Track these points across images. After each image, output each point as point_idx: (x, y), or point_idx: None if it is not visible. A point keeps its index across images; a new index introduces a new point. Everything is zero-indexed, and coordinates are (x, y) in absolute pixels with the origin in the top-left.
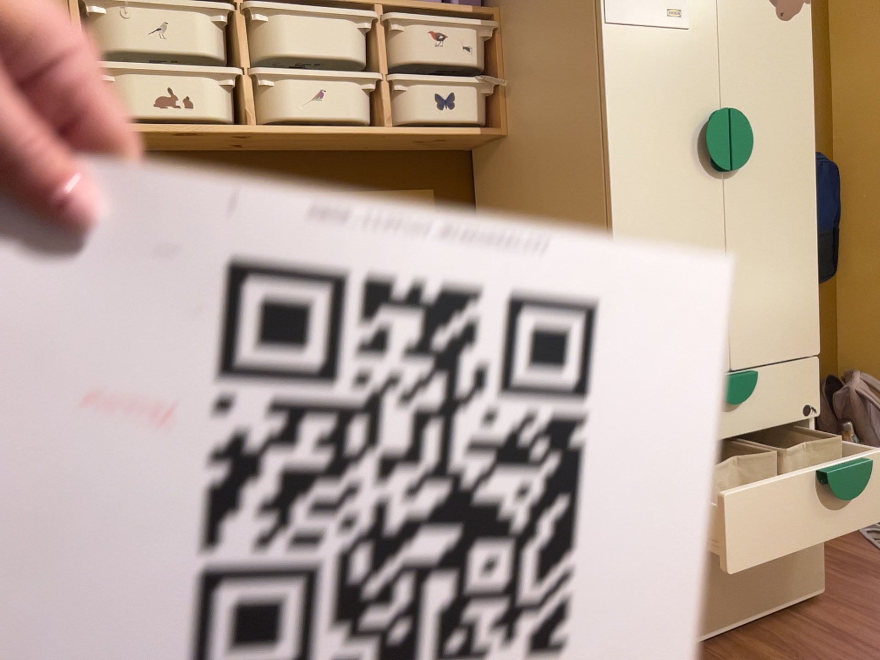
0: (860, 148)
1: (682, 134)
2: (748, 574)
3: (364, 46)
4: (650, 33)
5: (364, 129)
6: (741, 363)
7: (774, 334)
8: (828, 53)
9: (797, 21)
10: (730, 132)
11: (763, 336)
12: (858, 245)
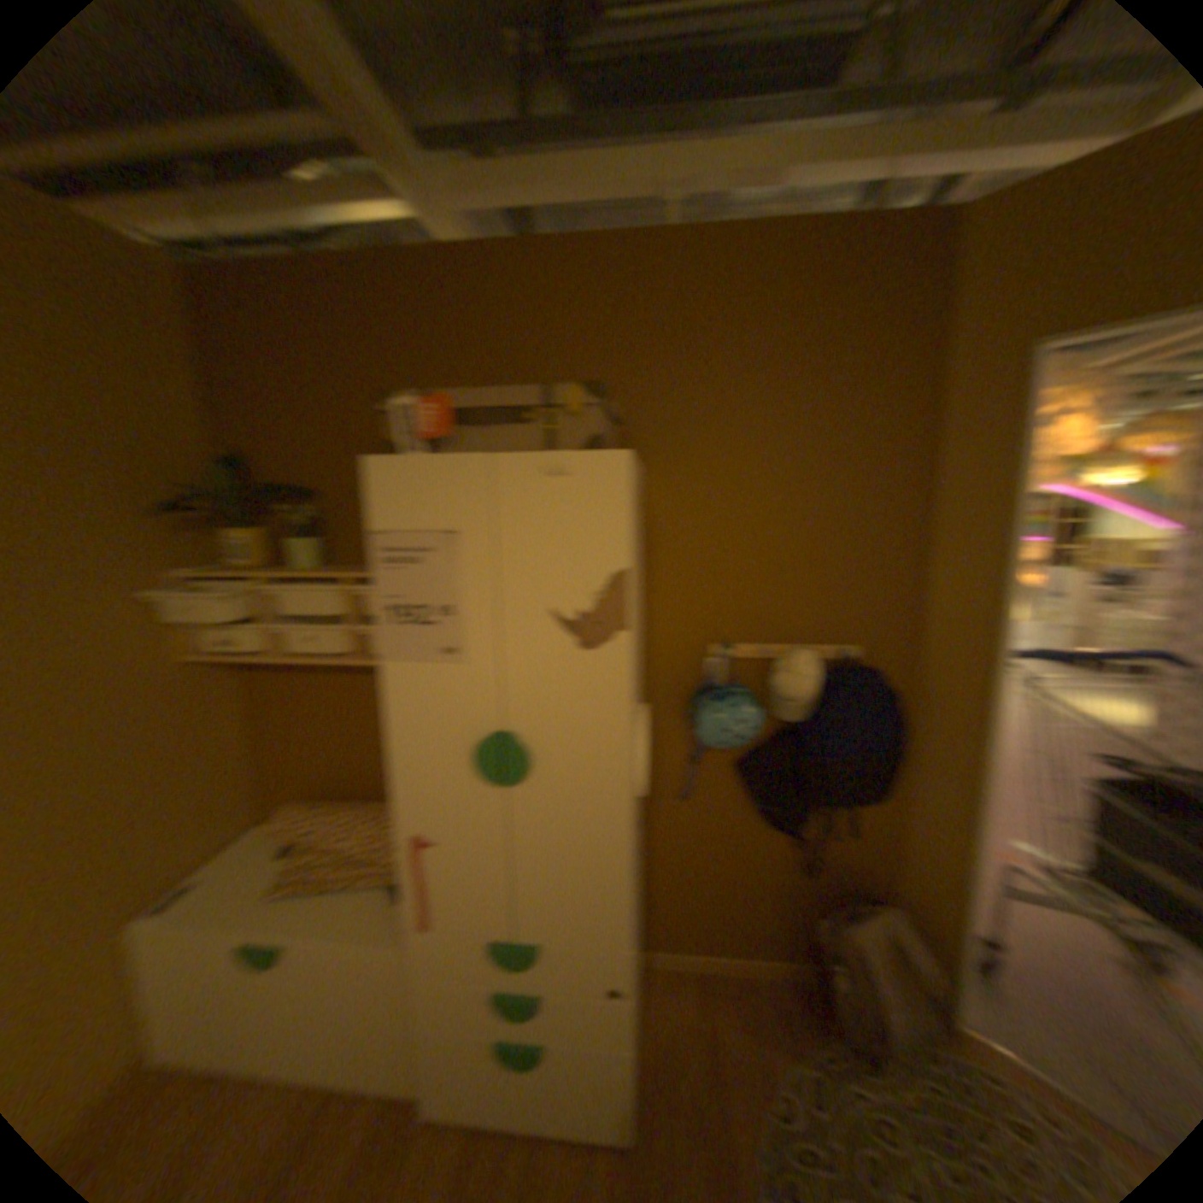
0: (950, 673)
1: (453, 750)
2: (529, 1101)
3: (345, 598)
4: (419, 668)
5: (328, 664)
6: (521, 939)
7: (562, 924)
8: (926, 557)
9: (601, 650)
10: (495, 756)
11: (548, 923)
12: (934, 778)
